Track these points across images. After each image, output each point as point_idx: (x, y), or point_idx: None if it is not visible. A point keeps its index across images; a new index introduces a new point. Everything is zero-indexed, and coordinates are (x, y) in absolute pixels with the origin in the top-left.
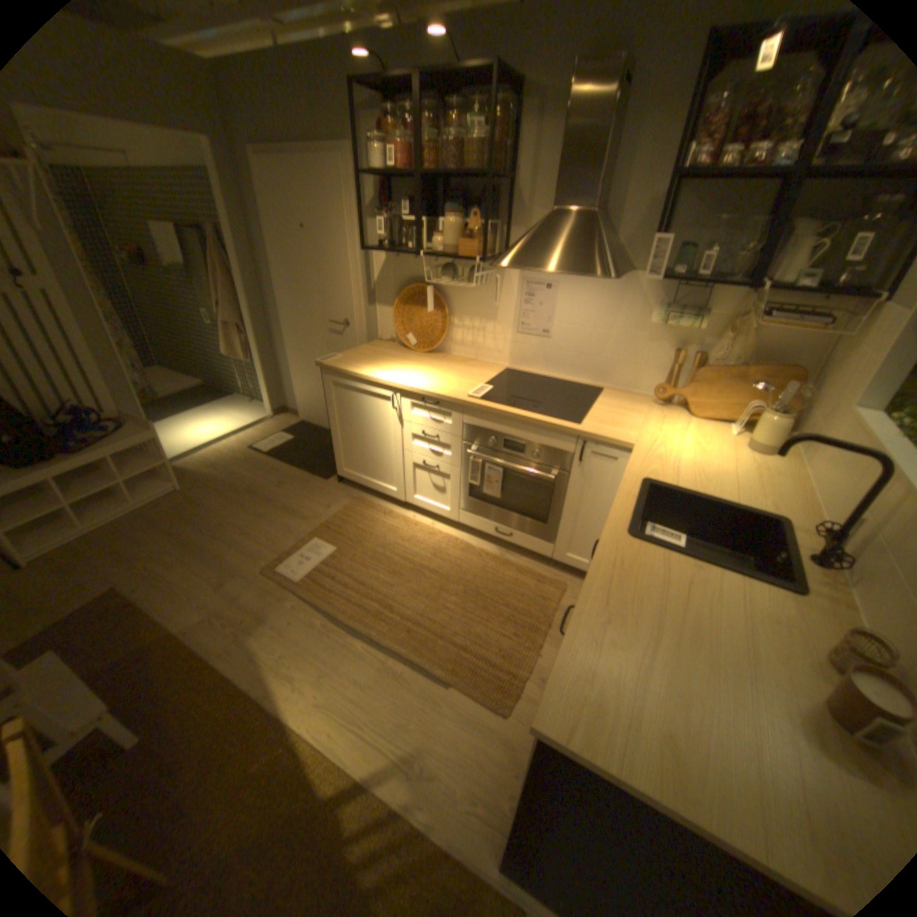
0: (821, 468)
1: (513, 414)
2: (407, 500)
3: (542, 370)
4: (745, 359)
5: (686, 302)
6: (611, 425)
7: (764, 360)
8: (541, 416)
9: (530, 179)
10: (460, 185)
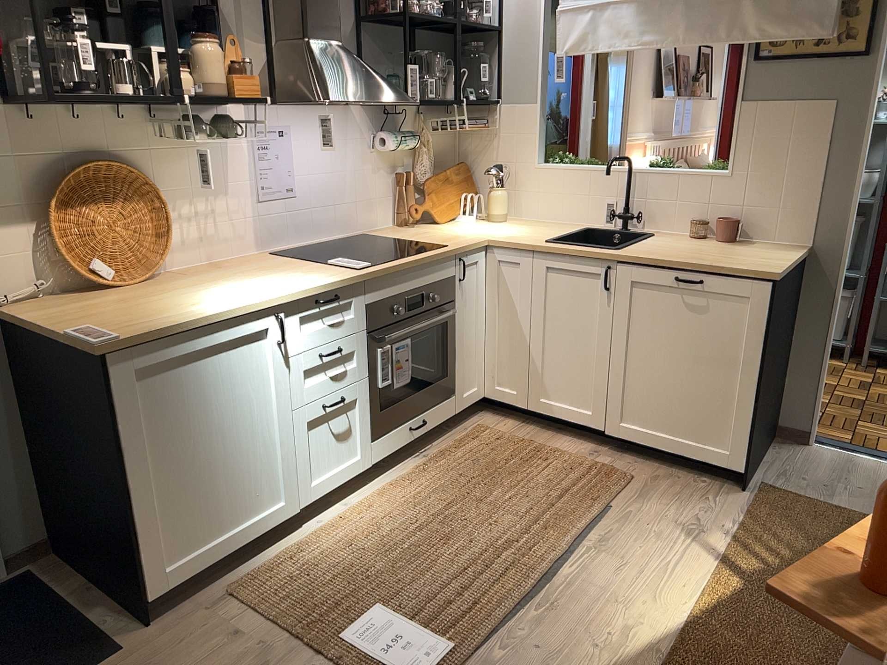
0: (540, 208)
1: (414, 259)
2: (303, 506)
3: (296, 242)
4: (433, 168)
5: (387, 129)
6: (449, 239)
7: (435, 166)
8: (426, 252)
9: (234, 5)
10: (137, 1)
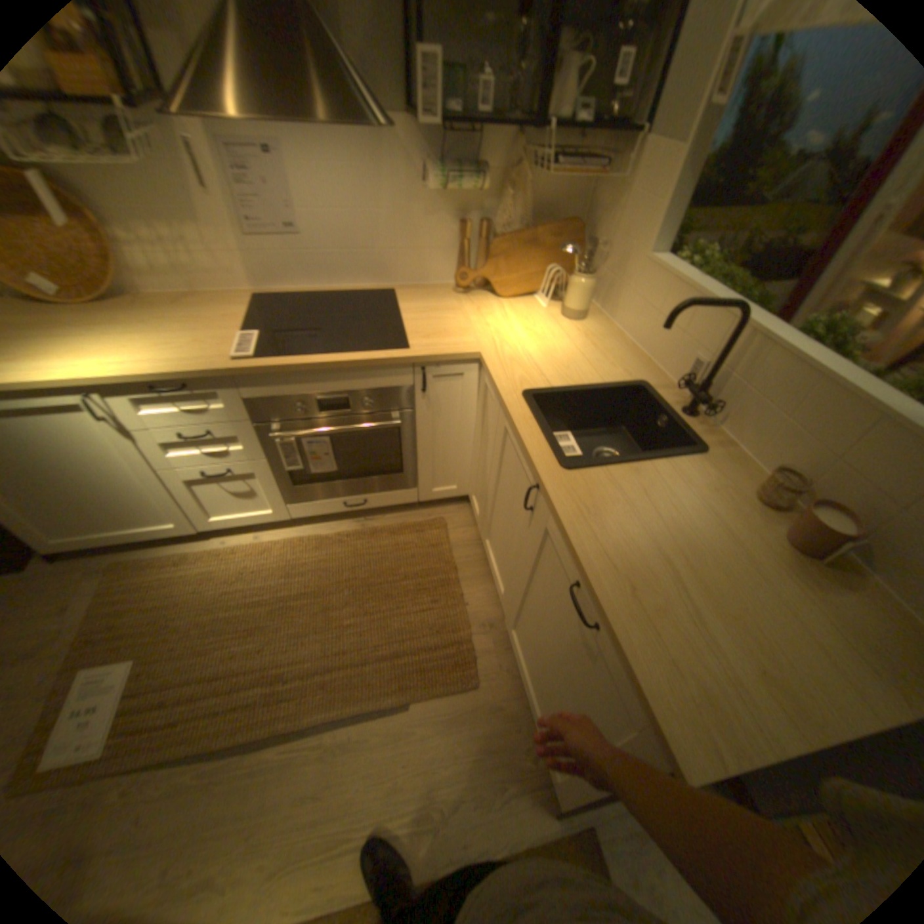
0: (630, 320)
1: (321, 363)
2: (200, 529)
3: (306, 284)
4: (528, 221)
5: (457, 156)
6: (440, 336)
7: (541, 218)
8: (358, 354)
9: None
10: None
